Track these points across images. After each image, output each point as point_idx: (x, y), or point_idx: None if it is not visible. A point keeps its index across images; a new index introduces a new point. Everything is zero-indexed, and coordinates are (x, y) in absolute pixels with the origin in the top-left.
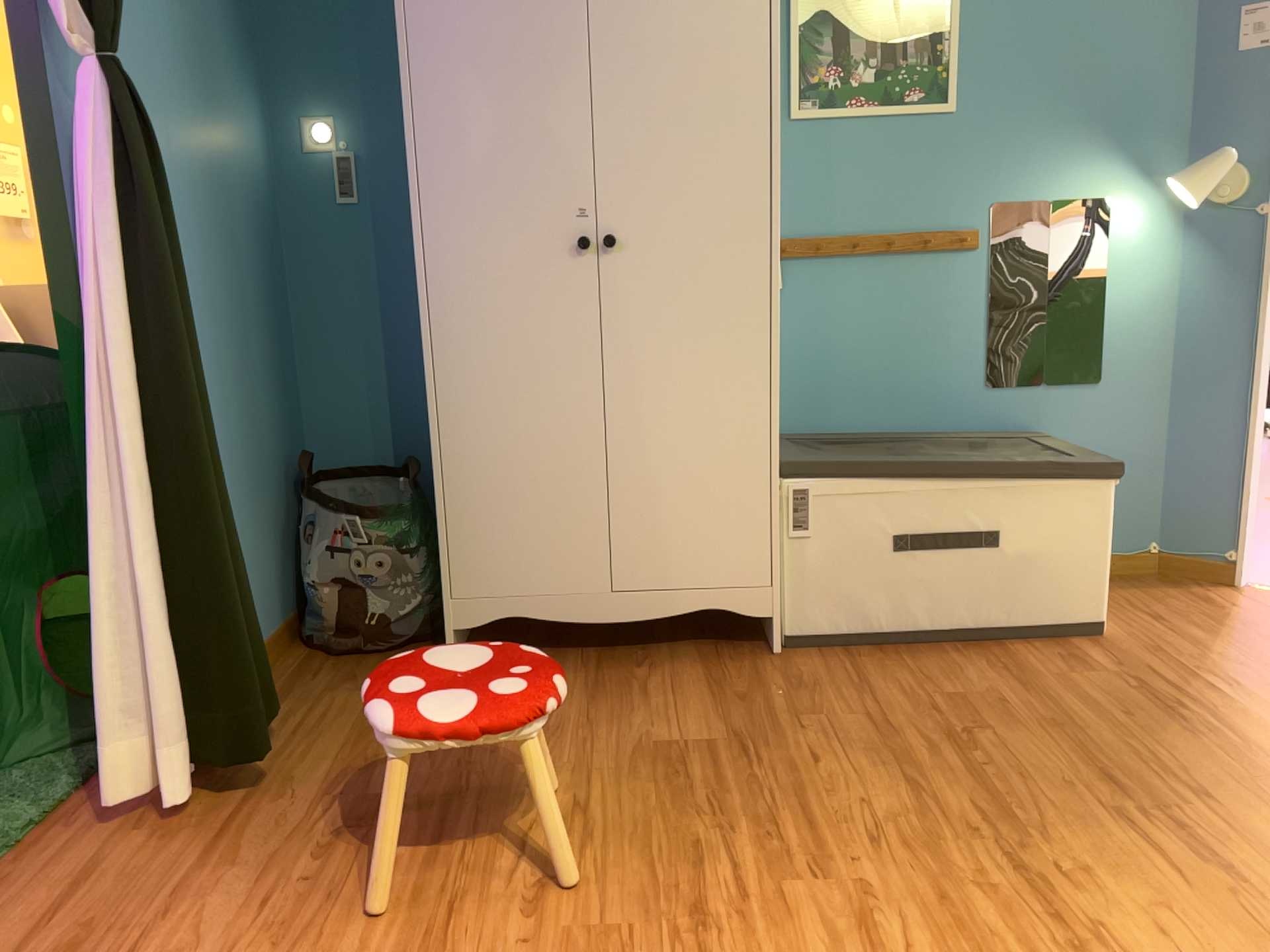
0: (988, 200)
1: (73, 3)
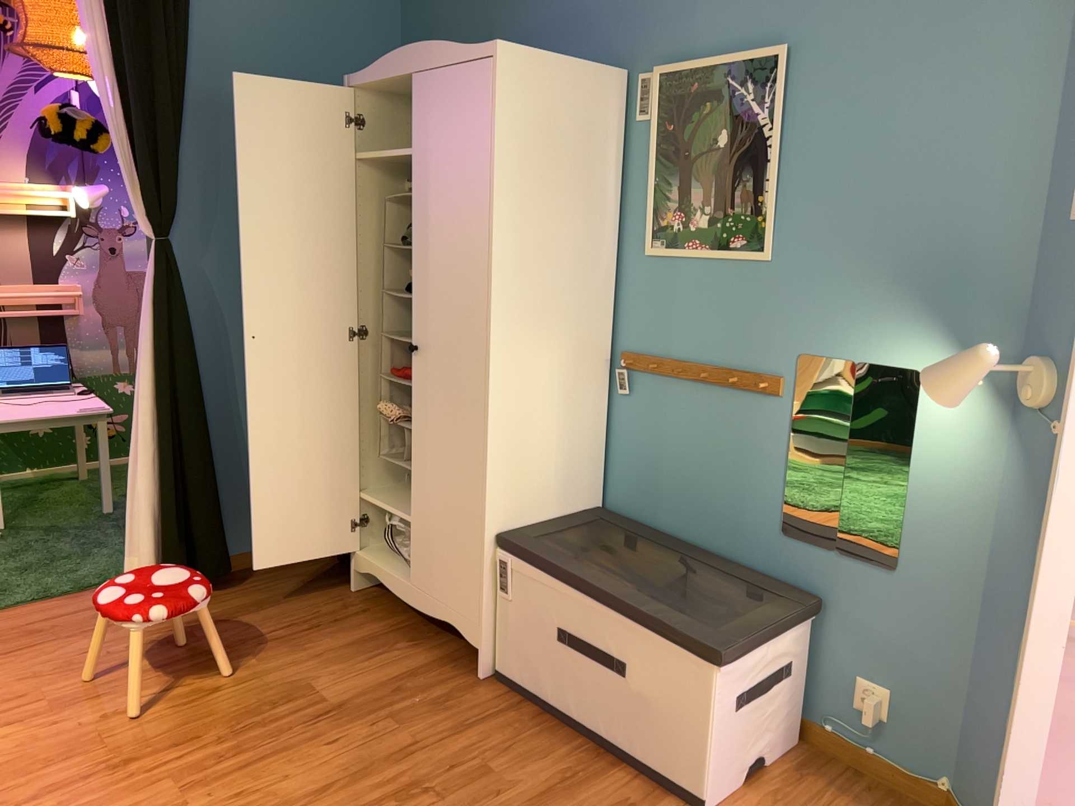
0: (796, 349)
1: (146, 213)
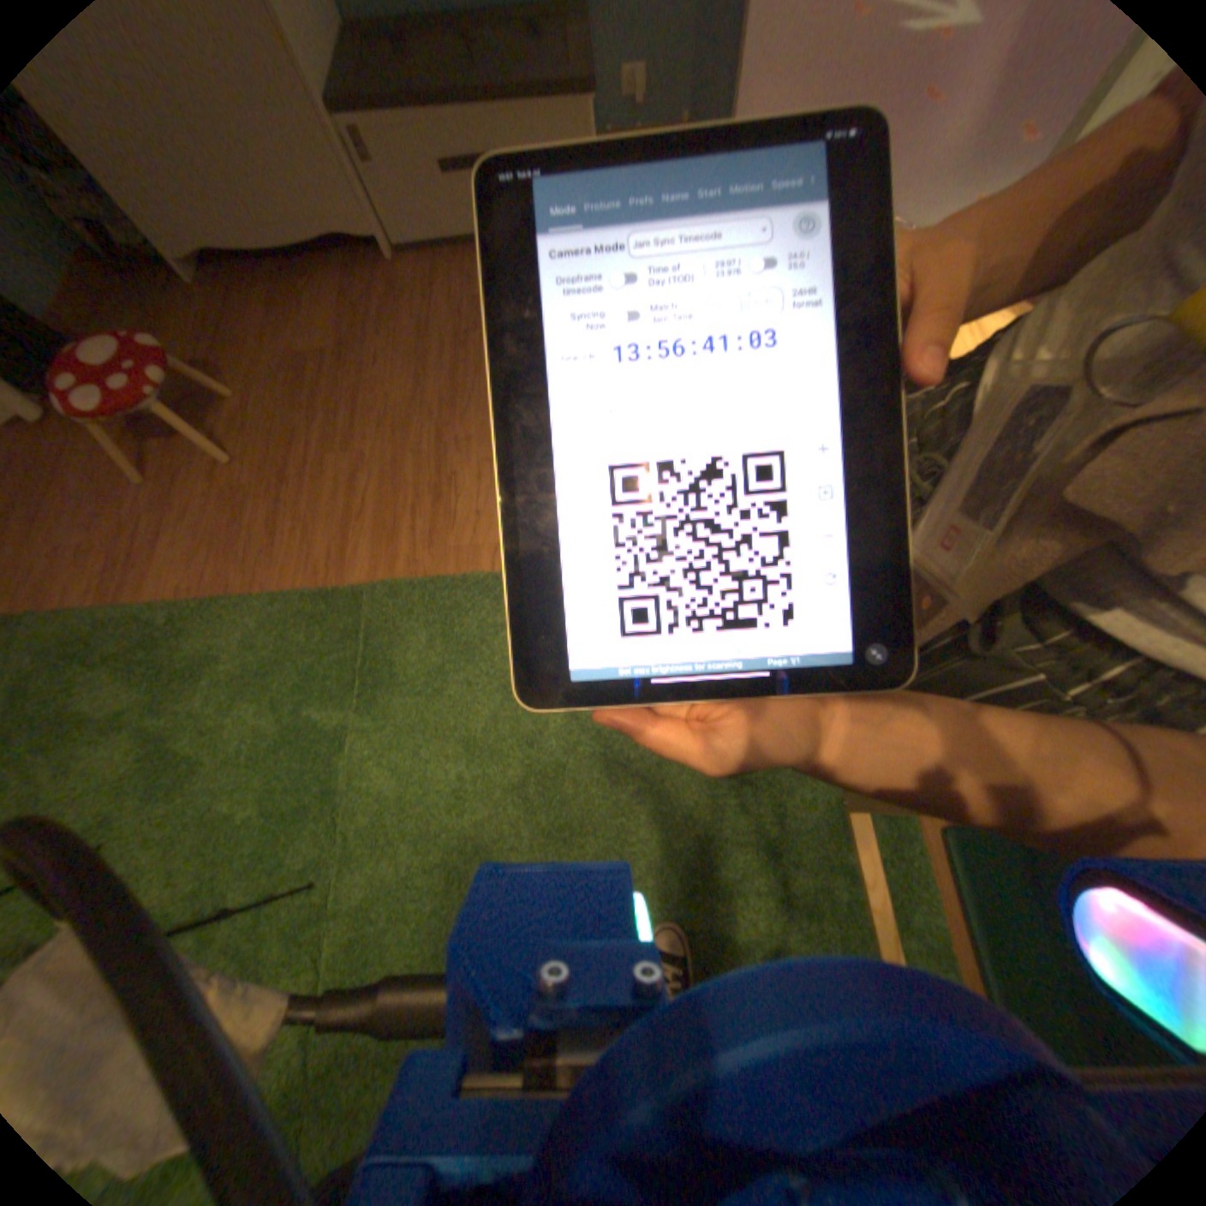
0: None
1: None
